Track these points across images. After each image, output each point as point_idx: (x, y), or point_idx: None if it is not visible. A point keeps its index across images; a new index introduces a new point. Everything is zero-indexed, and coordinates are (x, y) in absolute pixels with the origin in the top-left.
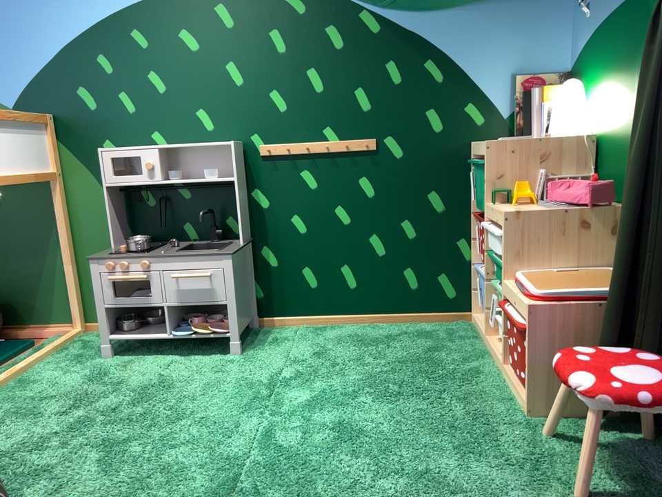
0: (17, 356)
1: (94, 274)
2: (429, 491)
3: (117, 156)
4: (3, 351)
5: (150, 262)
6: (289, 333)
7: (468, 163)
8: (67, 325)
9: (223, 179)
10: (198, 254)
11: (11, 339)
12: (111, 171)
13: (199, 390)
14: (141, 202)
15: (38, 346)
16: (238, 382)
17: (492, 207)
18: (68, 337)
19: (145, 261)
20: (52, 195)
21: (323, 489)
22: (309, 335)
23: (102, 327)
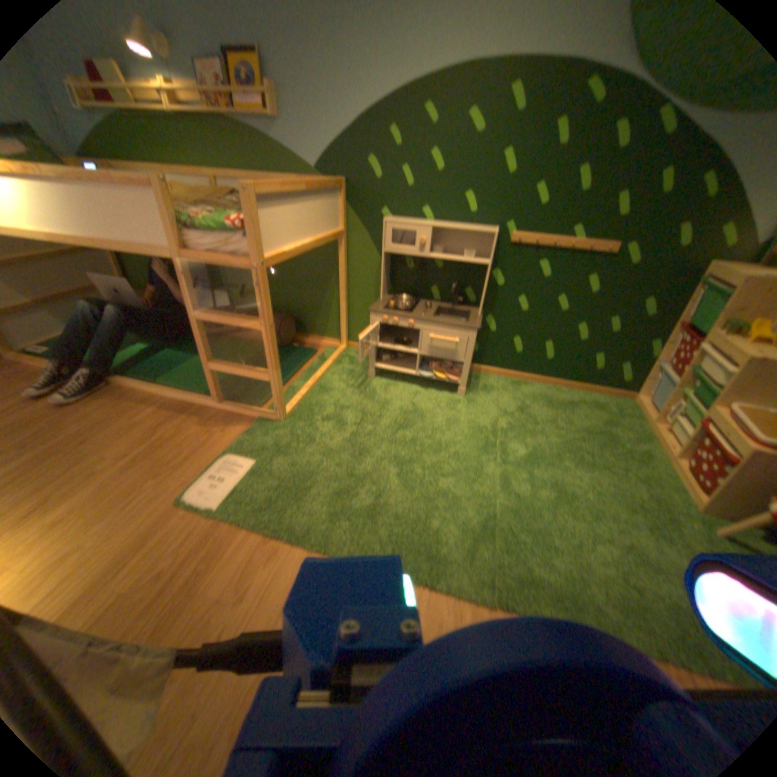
0: (308, 361)
1: (371, 322)
2: (633, 559)
3: (397, 227)
4: (300, 356)
5: (414, 322)
6: (492, 380)
7: (700, 282)
8: (334, 340)
9: (478, 261)
10: (452, 323)
11: (298, 343)
12: (389, 239)
13: (442, 422)
14: (401, 264)
15: (318, 353)
16: (468, 421)
17: (720, 336)
18: (339, 352)
19: (410, 320)
20: (337, 248)
21: (555, 537)
22: (507, 385)
23: (370, 357)
